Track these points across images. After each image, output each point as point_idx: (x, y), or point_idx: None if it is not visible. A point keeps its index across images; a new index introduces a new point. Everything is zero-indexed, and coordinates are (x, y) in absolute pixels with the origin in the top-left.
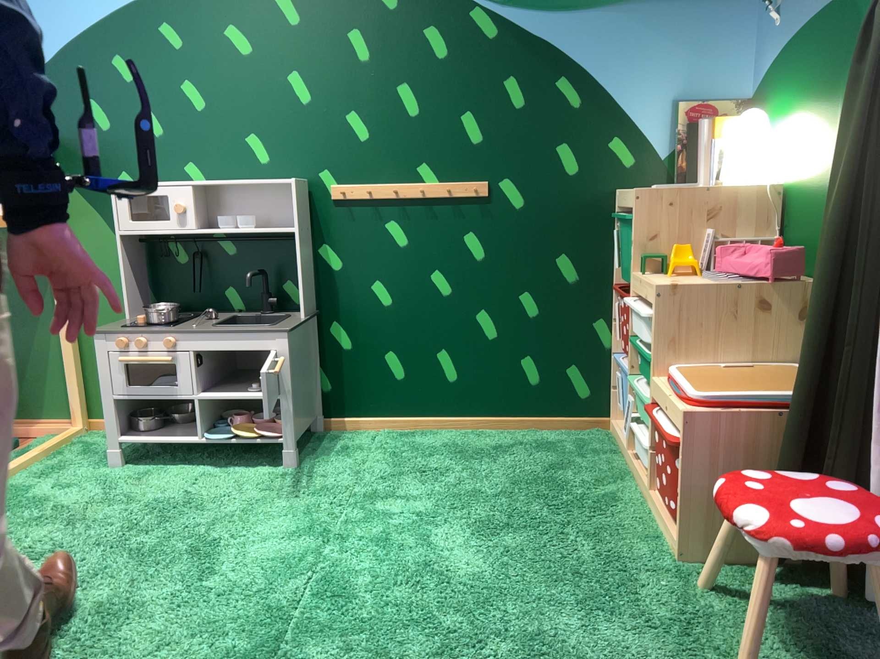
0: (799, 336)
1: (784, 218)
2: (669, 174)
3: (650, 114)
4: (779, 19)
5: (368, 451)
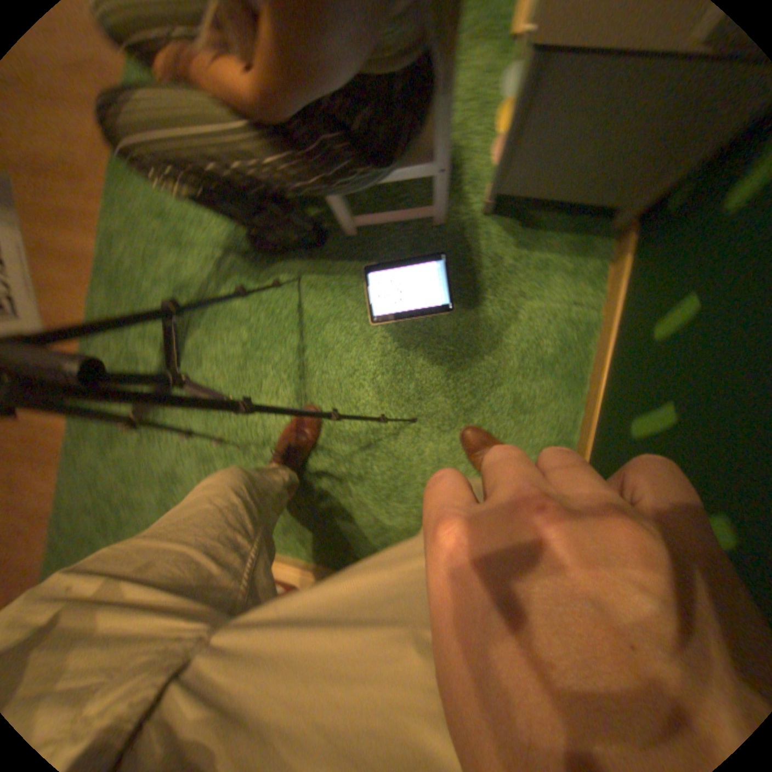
0: None
1: None
2: None
3: None
4: None
5: (523, 301)
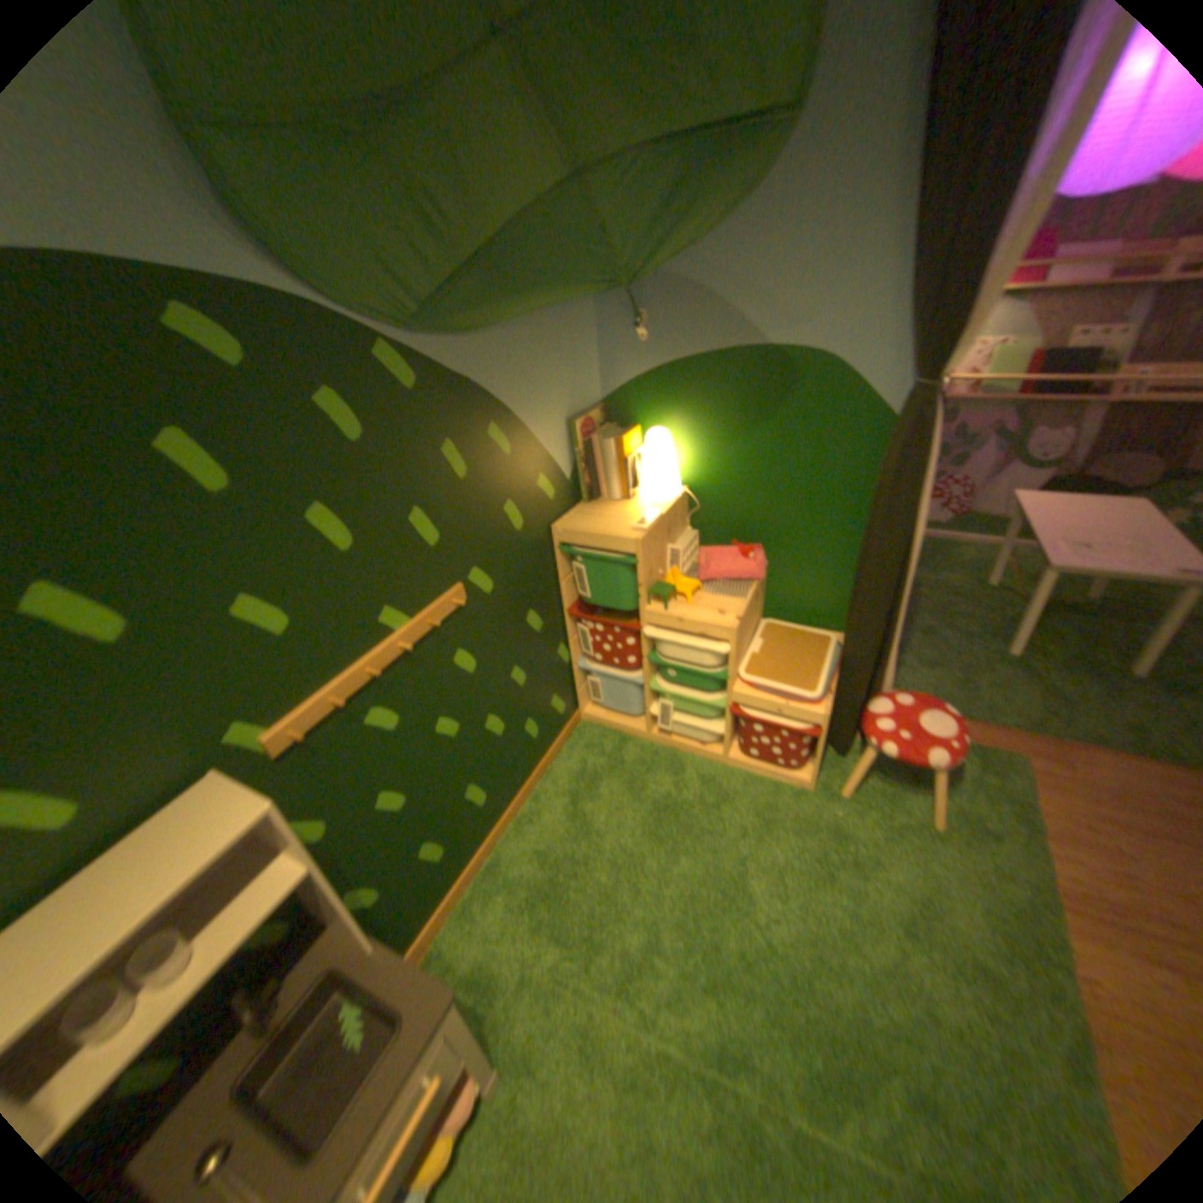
0: (761, 602)
1: (690, 512)
2: (573, 491)
3: (556, 439)
4: (647, 335)
5: (495, 954)
